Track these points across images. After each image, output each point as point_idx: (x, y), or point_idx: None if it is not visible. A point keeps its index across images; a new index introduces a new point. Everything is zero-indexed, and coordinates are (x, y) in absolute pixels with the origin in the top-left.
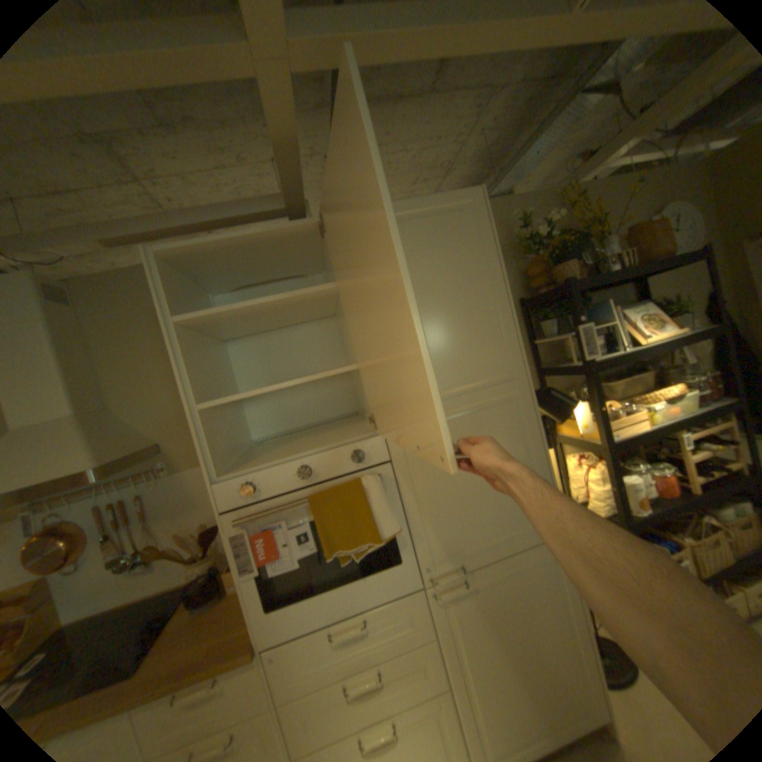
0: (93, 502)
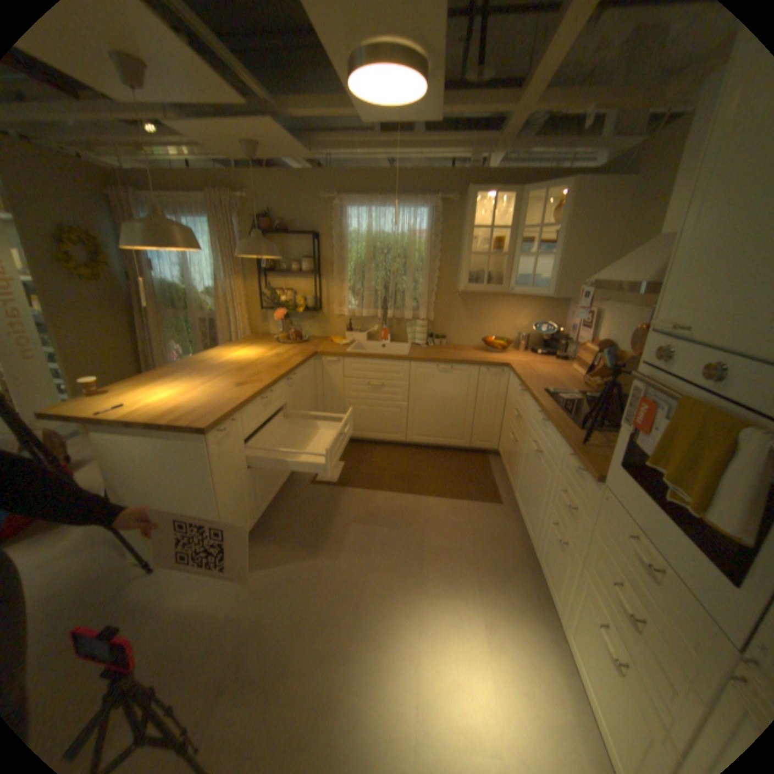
0: None
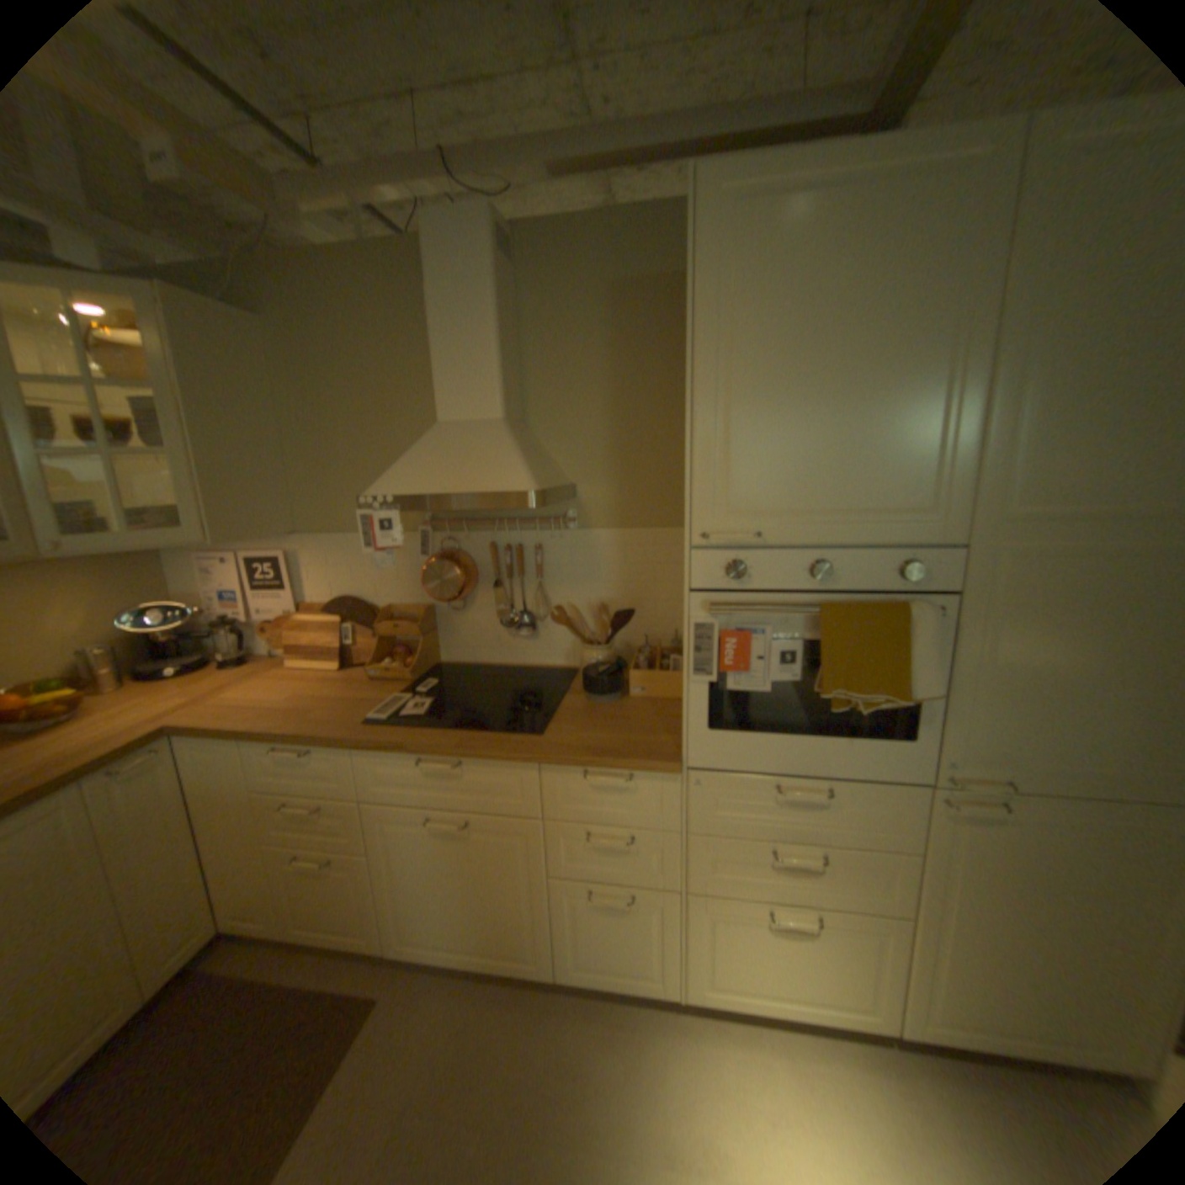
0: (493, 536)
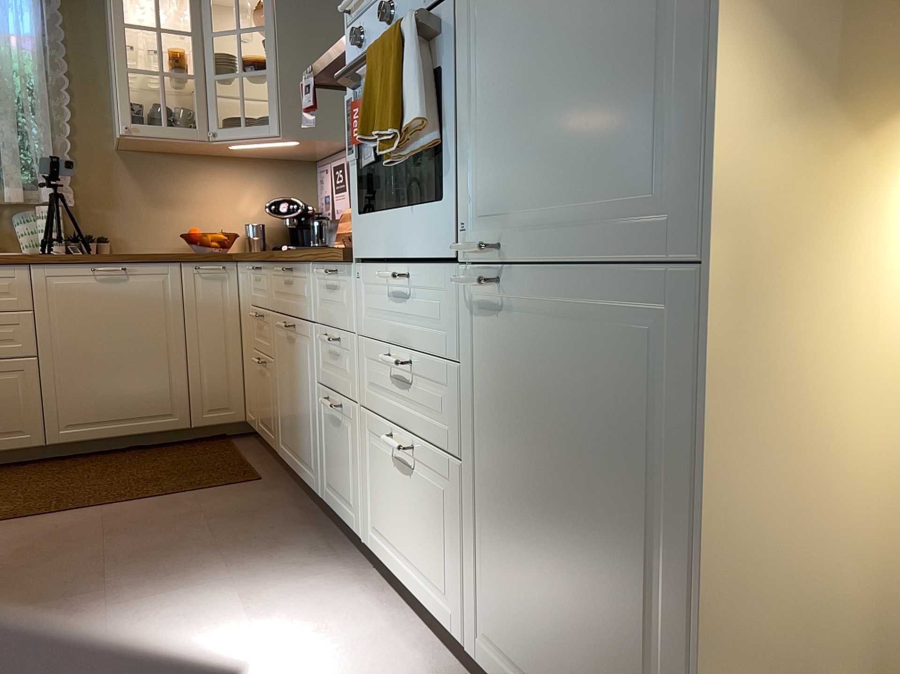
0: None
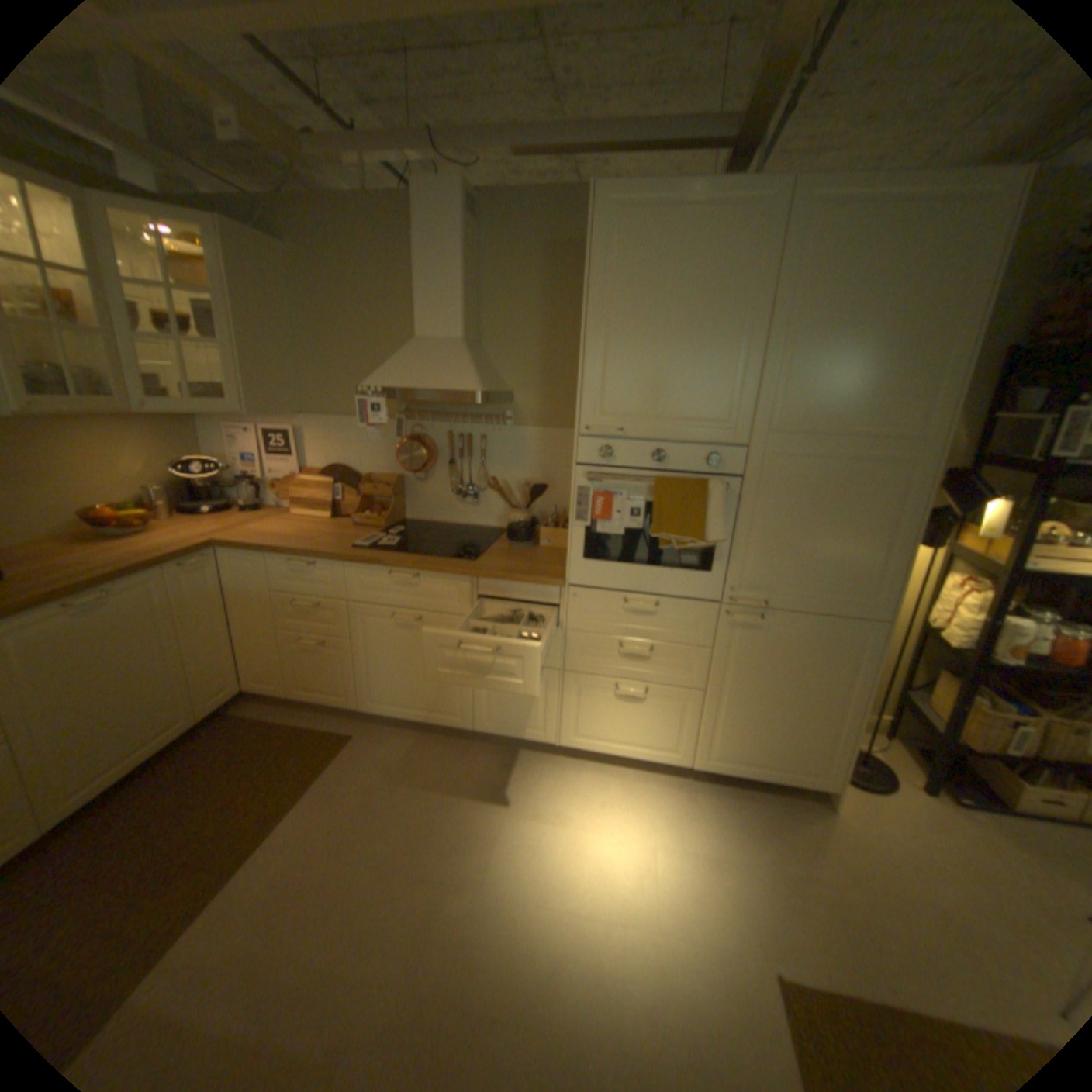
0: (450, 427)
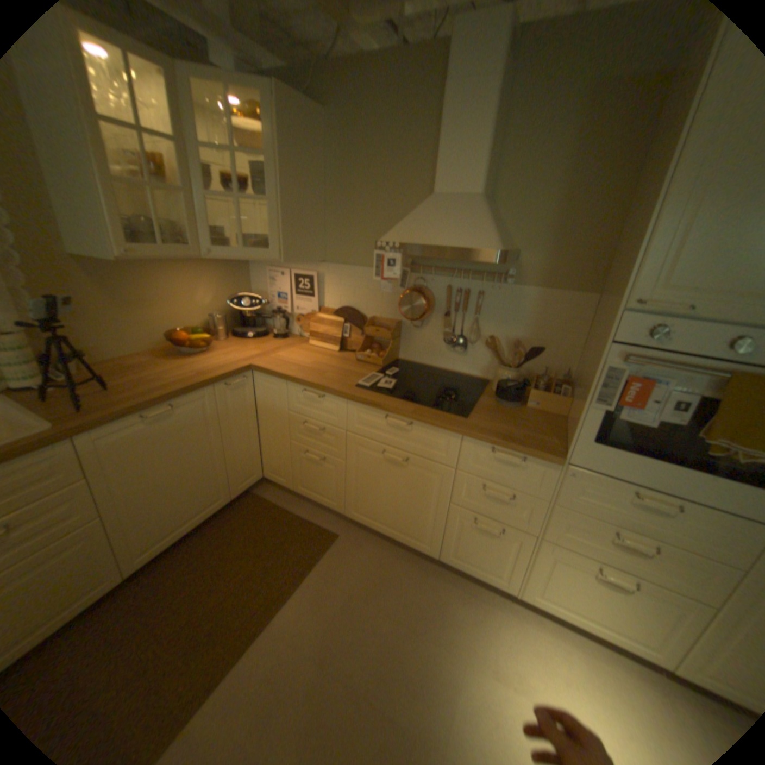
0: (450, 281)
